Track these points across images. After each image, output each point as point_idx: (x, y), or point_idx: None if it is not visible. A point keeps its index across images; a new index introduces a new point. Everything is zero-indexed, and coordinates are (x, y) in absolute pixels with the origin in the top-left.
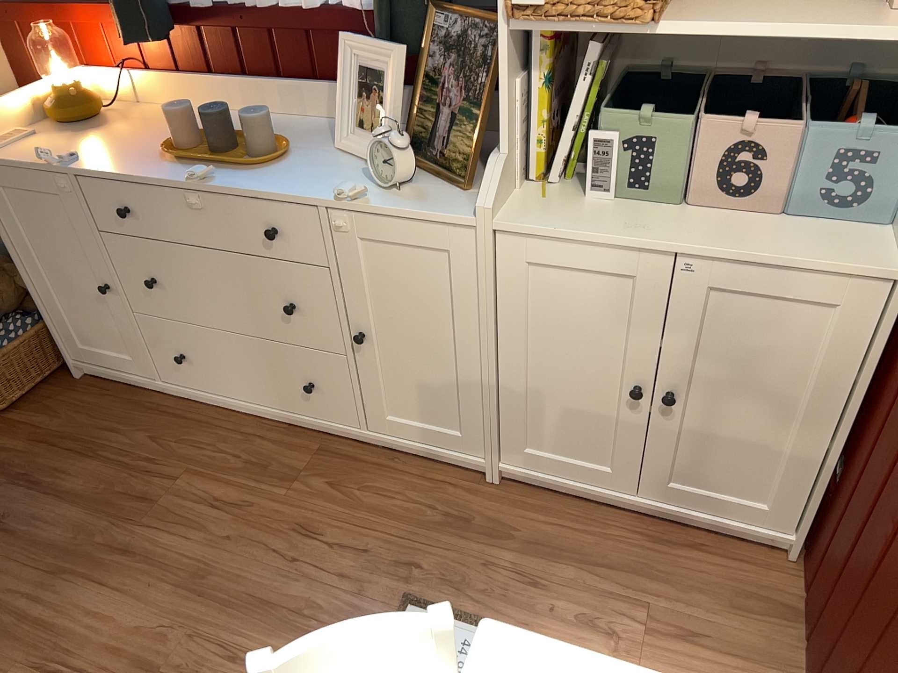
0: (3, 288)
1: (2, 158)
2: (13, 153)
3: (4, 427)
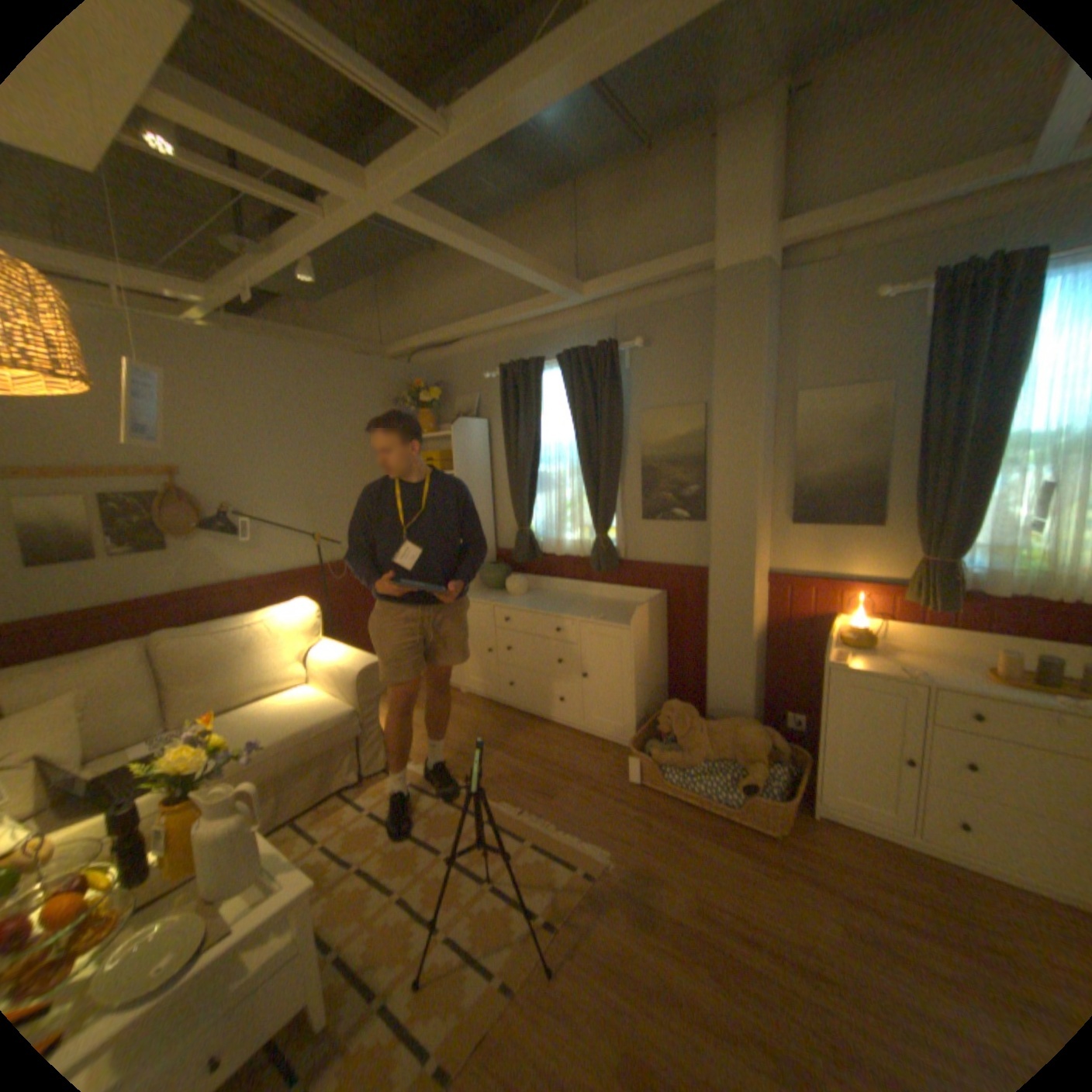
0: (762, 742)
1: (848, 664)
2: (842, 660)
3: (784, 851)
